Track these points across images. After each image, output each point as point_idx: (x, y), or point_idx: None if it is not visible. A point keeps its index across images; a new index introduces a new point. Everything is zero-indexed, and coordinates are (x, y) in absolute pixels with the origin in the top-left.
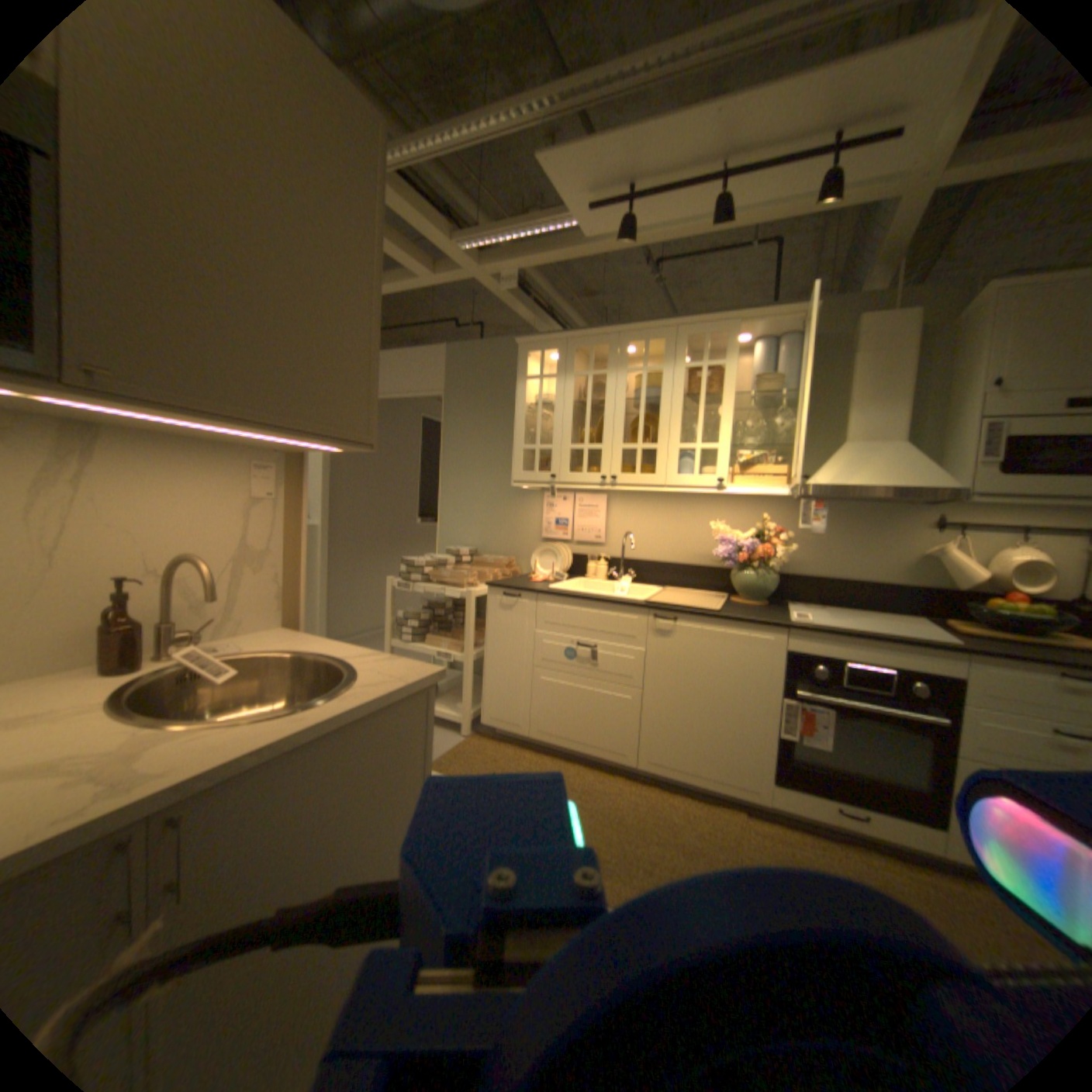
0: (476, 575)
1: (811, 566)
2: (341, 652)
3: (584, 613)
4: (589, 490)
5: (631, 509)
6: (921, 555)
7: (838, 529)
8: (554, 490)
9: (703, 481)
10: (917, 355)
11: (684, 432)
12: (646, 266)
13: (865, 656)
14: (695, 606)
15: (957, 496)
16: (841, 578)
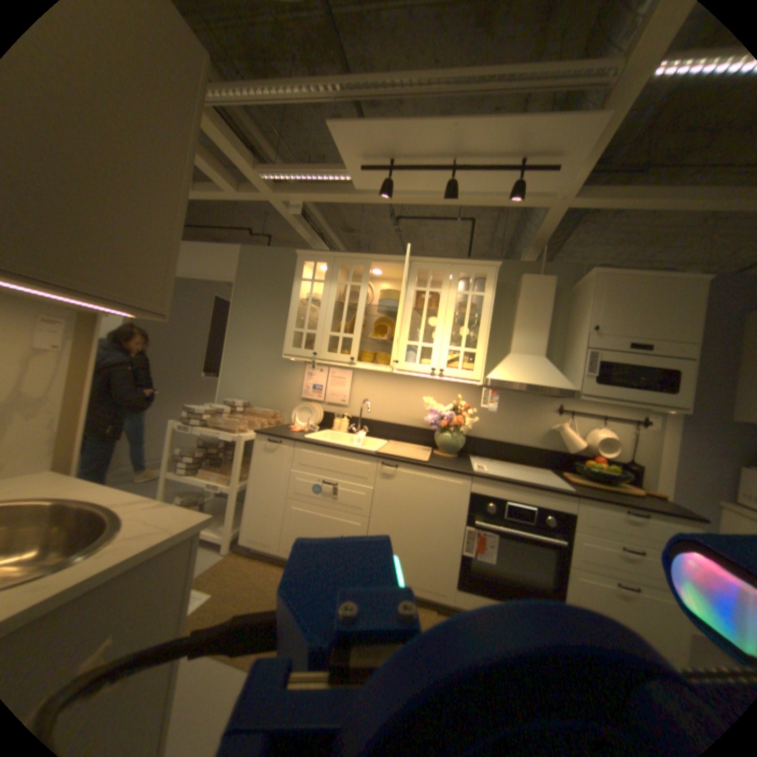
0: (246, 423)
1: (484, 432)
2: (106, 501)
3: (329, 459)
4: (340, 367)
5: (369, 383)
6: (549, 430)
7: (502, 409)
8: (314, 364)
9: (421, 369)
10: (552, 305)
11: (409, 333)
12: (390, 220)
13: (518, 498)
14: (410, 458)
15: (573, 395)
16: (502, 441)
